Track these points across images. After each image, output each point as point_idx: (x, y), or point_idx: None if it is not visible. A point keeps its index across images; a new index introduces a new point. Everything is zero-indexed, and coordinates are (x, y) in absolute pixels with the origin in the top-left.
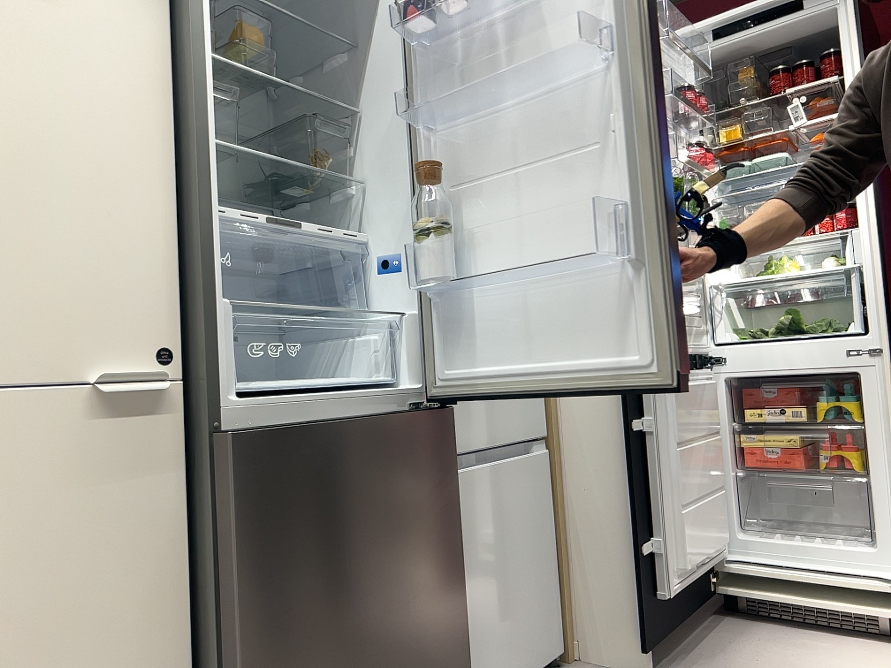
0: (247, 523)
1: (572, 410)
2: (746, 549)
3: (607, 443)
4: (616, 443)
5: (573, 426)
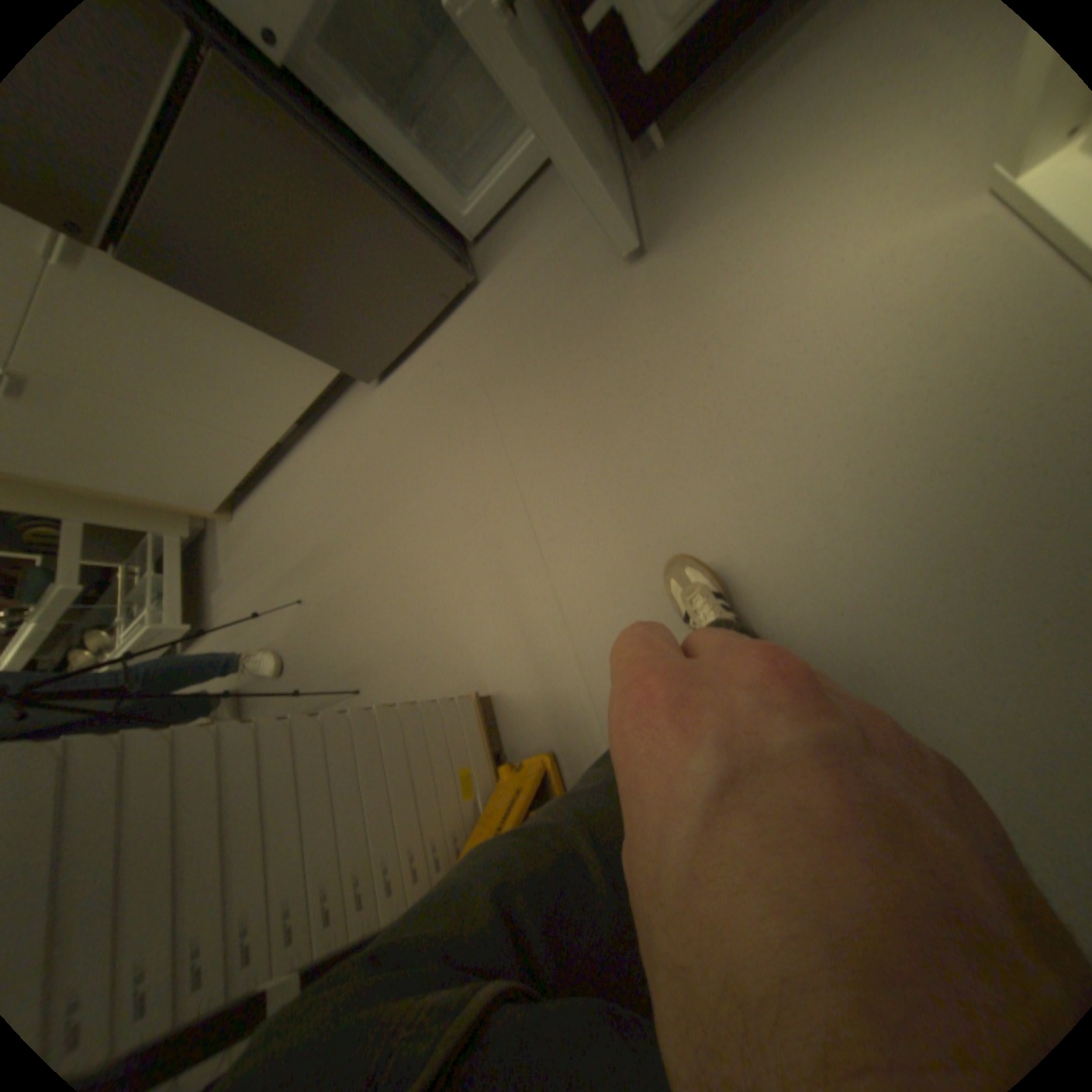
0: (186, 284)
1: None
2: None
3: None
4: None
5: None
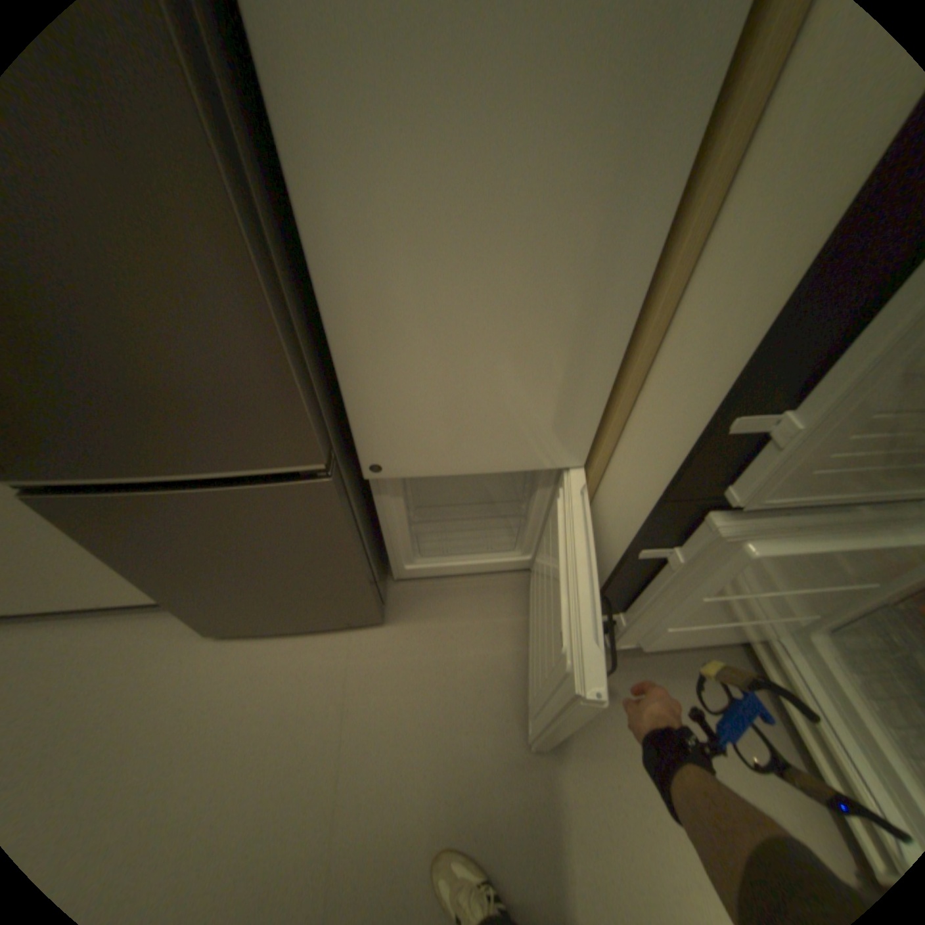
0: (82, 534)
1: (623, 457)
2: (803, 649)
3: (626, 522)
4: (631, 534)
5: (616, 472)
